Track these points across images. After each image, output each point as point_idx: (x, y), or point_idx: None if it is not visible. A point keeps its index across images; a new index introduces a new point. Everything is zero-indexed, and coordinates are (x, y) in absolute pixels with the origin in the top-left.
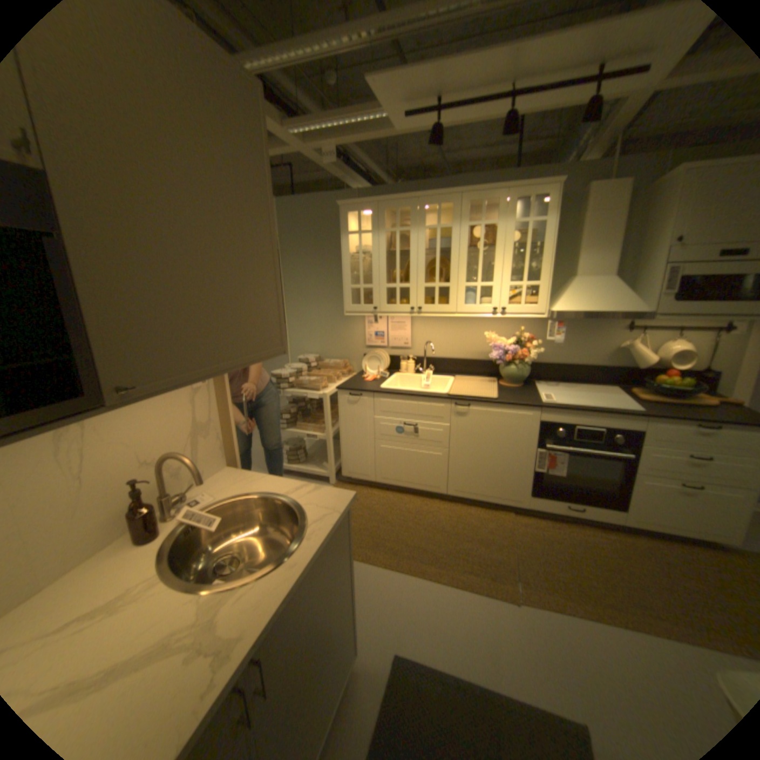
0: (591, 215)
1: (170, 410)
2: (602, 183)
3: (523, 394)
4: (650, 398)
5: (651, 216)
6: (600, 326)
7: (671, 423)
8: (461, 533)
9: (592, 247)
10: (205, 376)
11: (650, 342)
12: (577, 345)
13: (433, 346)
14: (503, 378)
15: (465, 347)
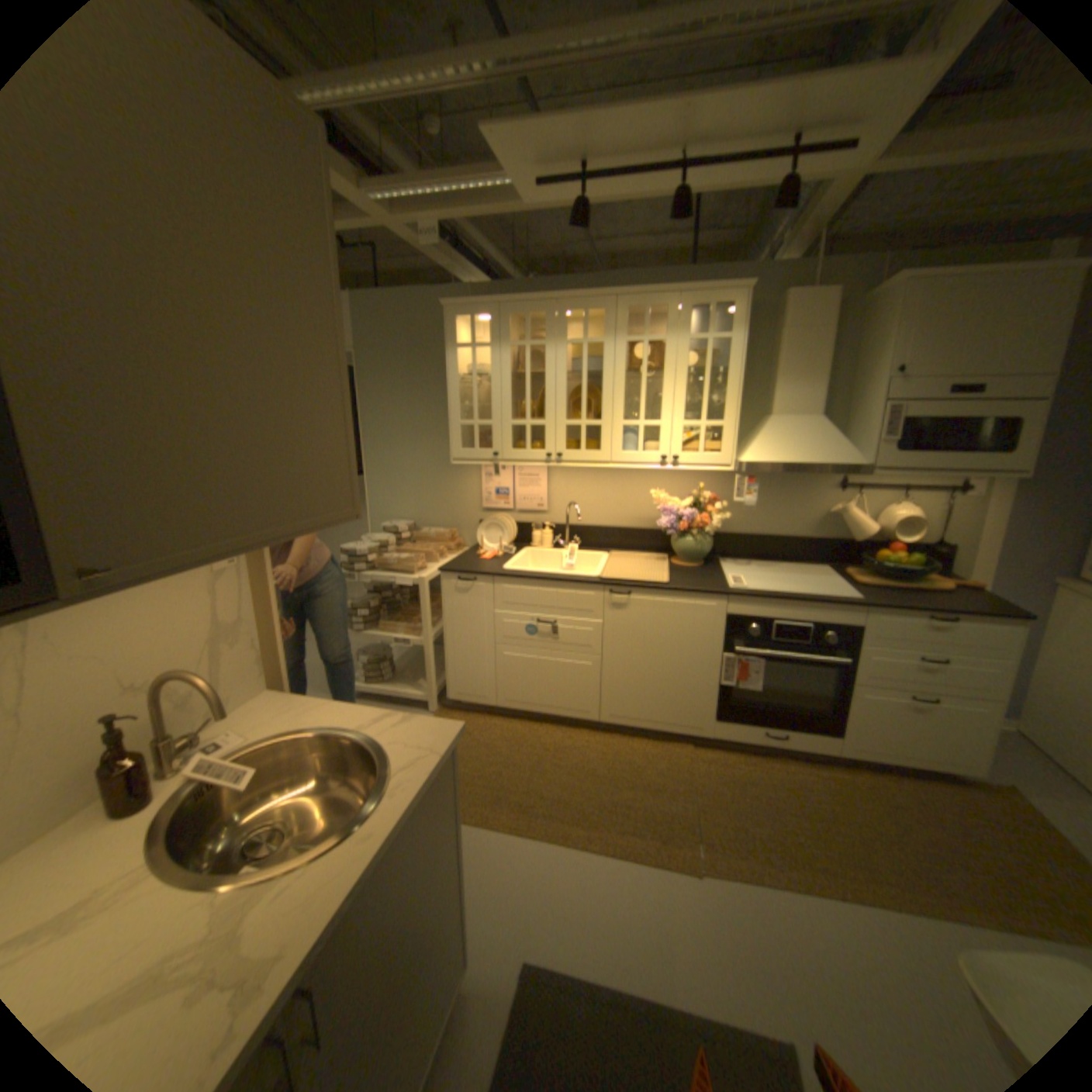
0: (789, 334)
1: (174, 605)
2: (802, 291)
3: (703, 577)
4: (869, 581)
5: (865, 337)
6: (804, 484)
7: (896, 614)
8: (620, 777)
9: (792, 377)
10: (230, 551)
11: (868, 506)
12: (773, 509)
13: (579, 509)
14: (675, 555)
15: (624, 511)
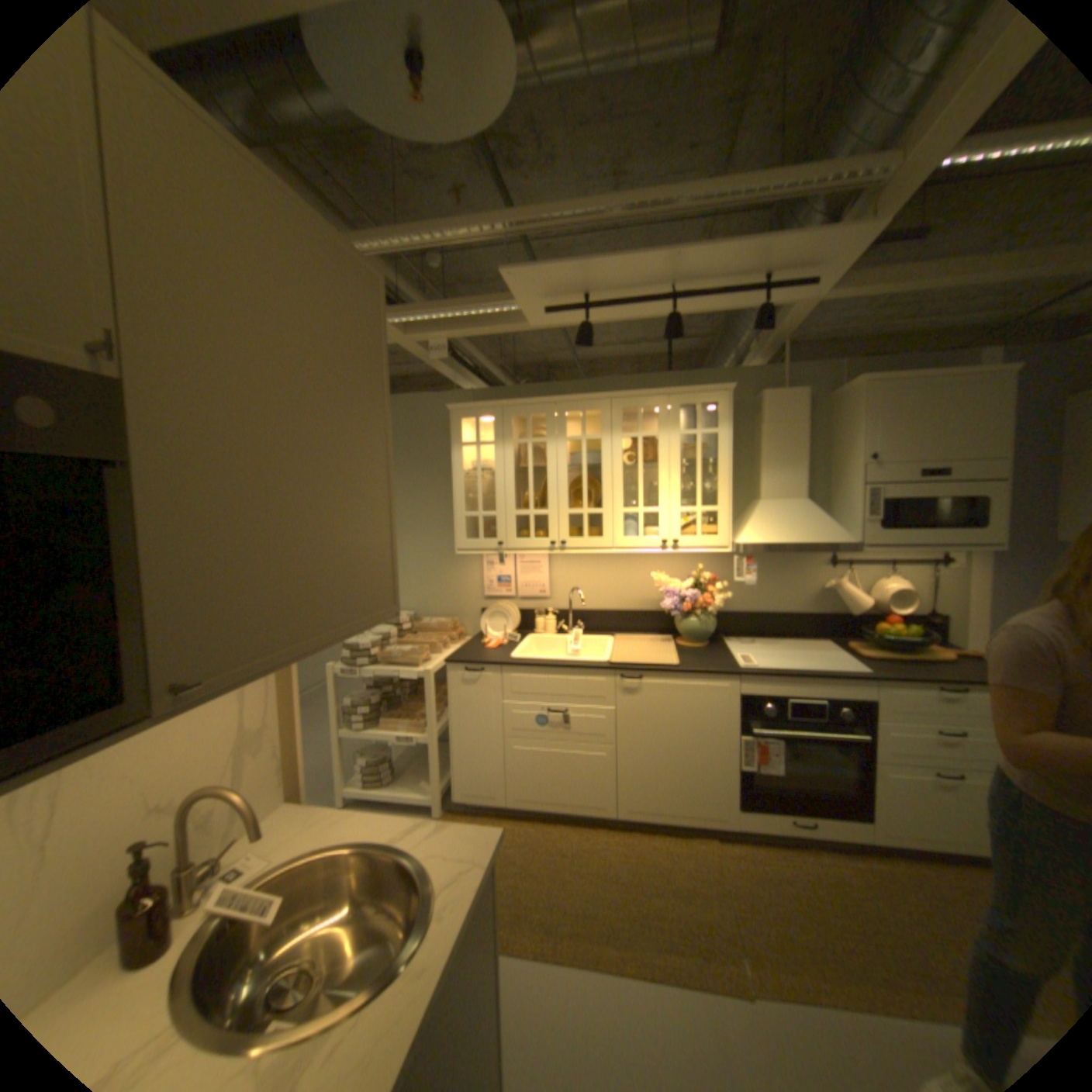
0: (769, 428)
1: (206, 713)
2: (776, 392)
3: (712, 657)
4: (873, 655)
5: (835, 429)
6: (796, 562)
7: (906, 687)
8: (646, 883)
9: (775, 465)
10: (294, 656)
11: (859, 581)
12: (770, 587)
13: (581, 594)
14: (681, 635)
15: (625, 594)
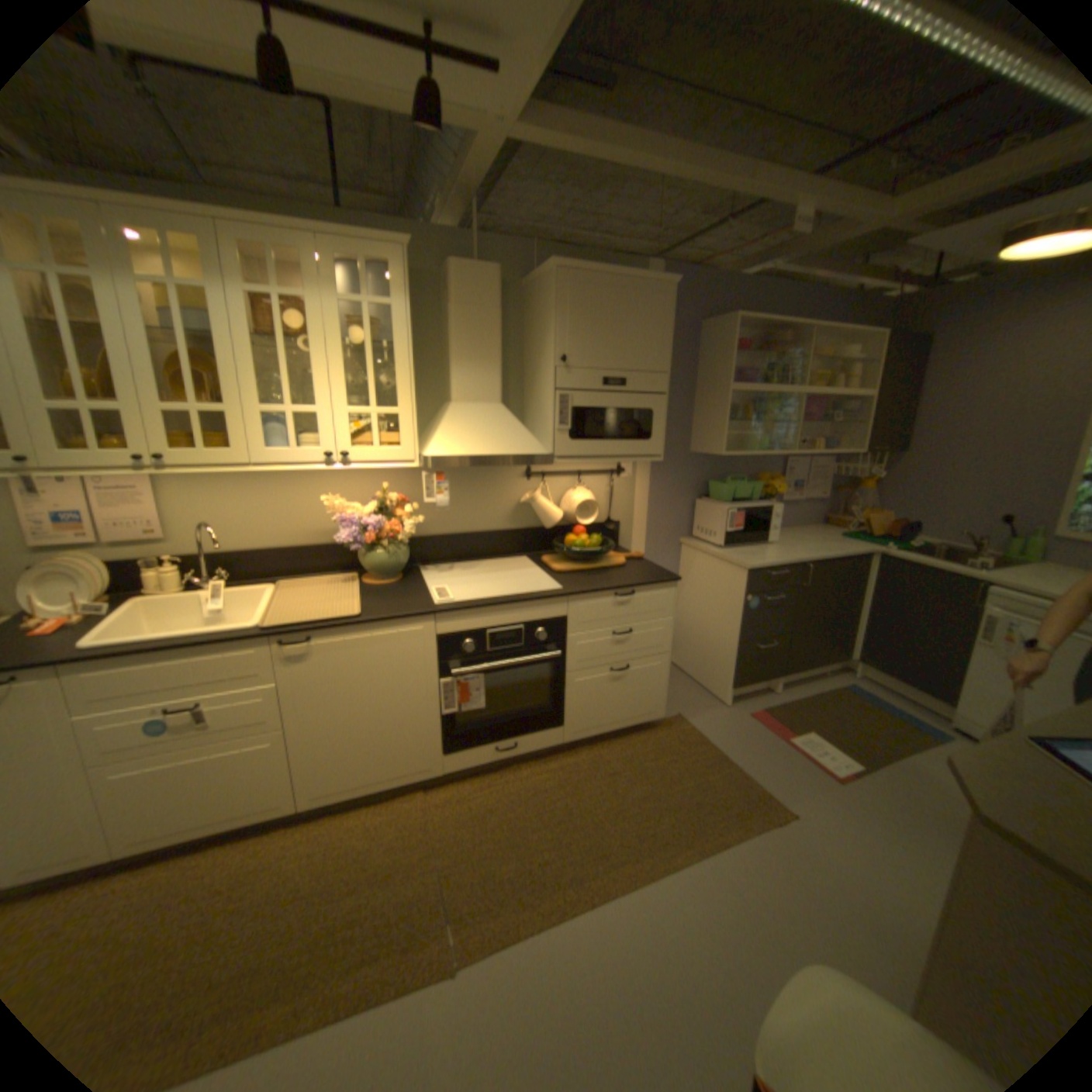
0: (456, 311)
1: None
2: (463, 264)
3: (404, 595)
4: (562, 567)
5: (527, 326)
6: (493, 476)
7: (589, 597)
8: (334, 881)
9: (465, 361)
10: None
11: (550, 493)
12: (468, 505)
13: (219, 530)
14: (367, 572)
15: (290, 526)
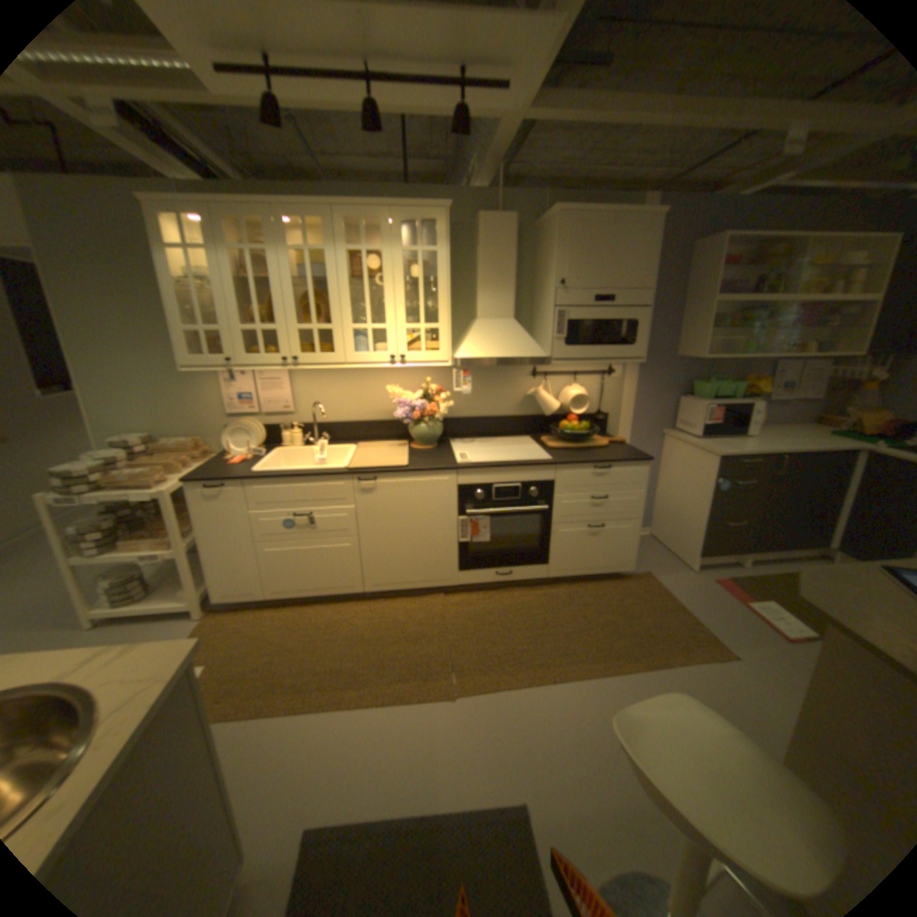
0: (484, 251)
1: None
2: (490, 215)
3: (438, 457)
4: (556, 445)
5: (538, 257)
6: (507, 374)
7: (573, 468)
8: (386, 635)
9: (489, 287)
10: None
11: (551, 388)
12: (487, 396)
13: (326, 408)
14: (414, 440)
15: (368, 407)
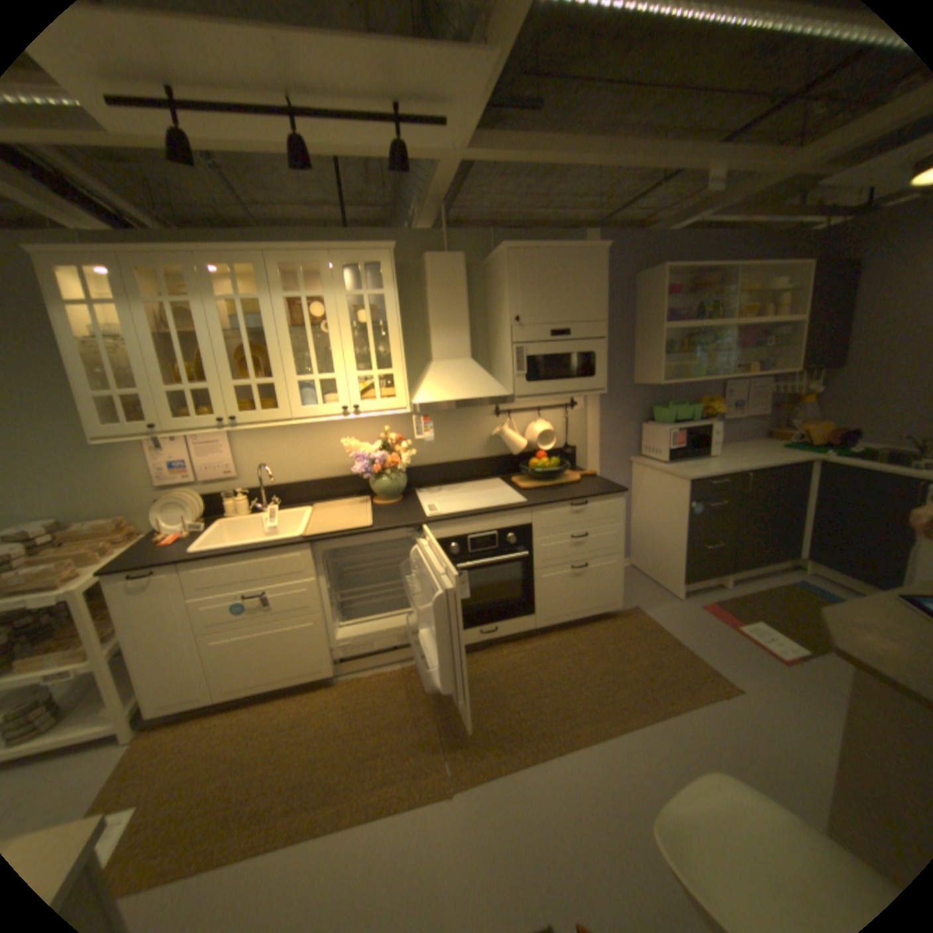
0: (432, 292)
1: None
2: (435, 256)
3: (403, 511)
4: (527, 485)
5: (488, 295)
6: (468, 416)
7: (549, 508)
8: (361, 726)
9: (441, 328)
10: None
11: (515, 426)
12: (450, 440)
13: (272, 468)
14: (376, 495)
15: (320, 463)
